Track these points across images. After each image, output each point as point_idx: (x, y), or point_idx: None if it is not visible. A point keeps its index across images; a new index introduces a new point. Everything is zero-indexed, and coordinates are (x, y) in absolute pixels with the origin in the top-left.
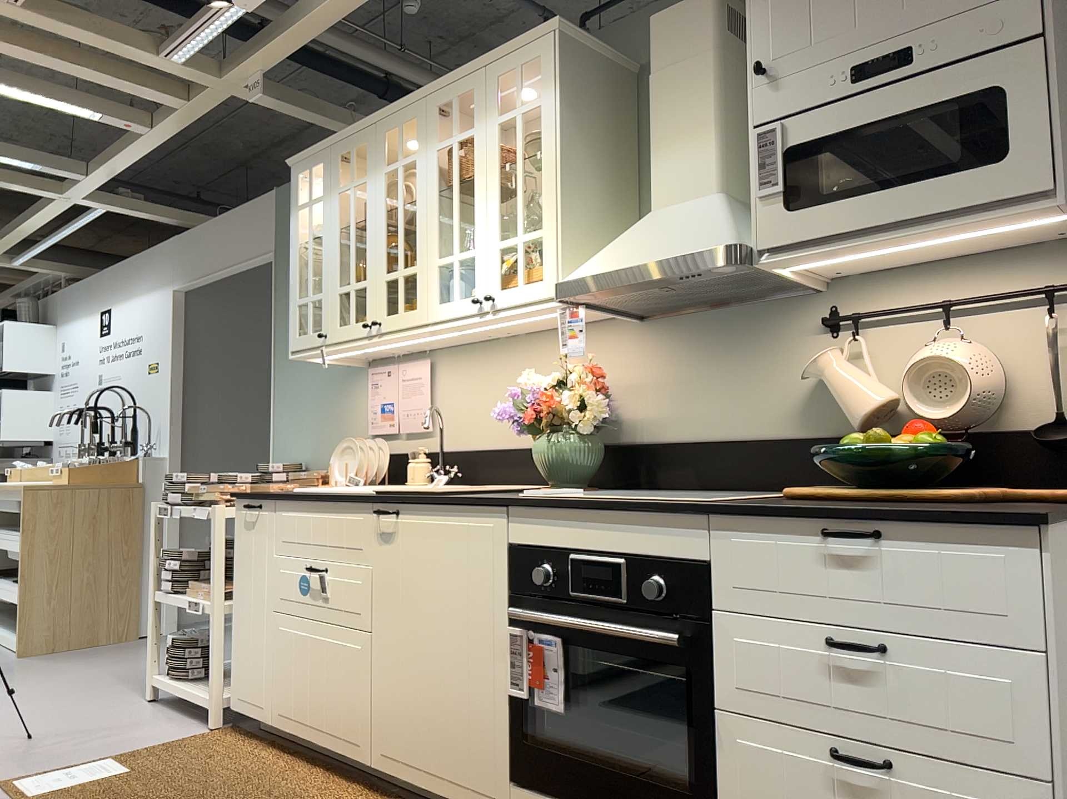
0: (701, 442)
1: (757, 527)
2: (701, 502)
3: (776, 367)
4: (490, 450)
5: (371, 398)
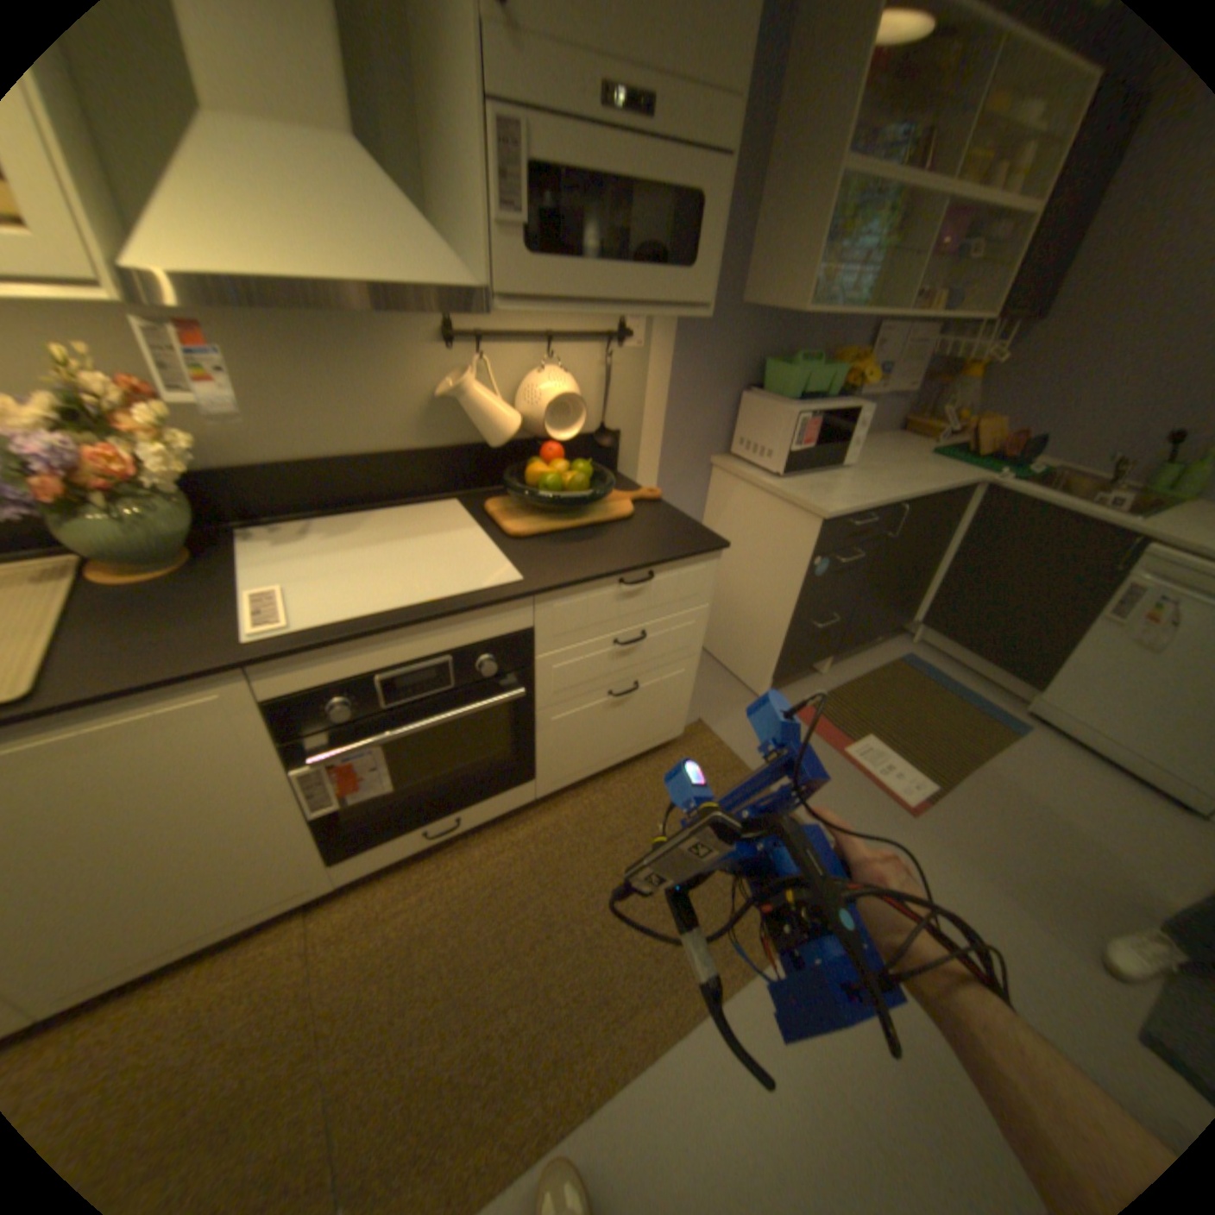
0: (309, 463)
1: (573, 593)
2: (517, 584)
3: (392, 378)
4: None
5: None
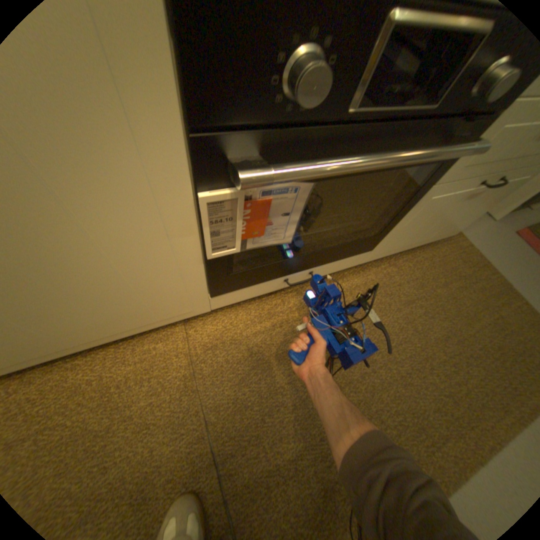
0: None
1: None
2: None
3: None
4: None
5: None
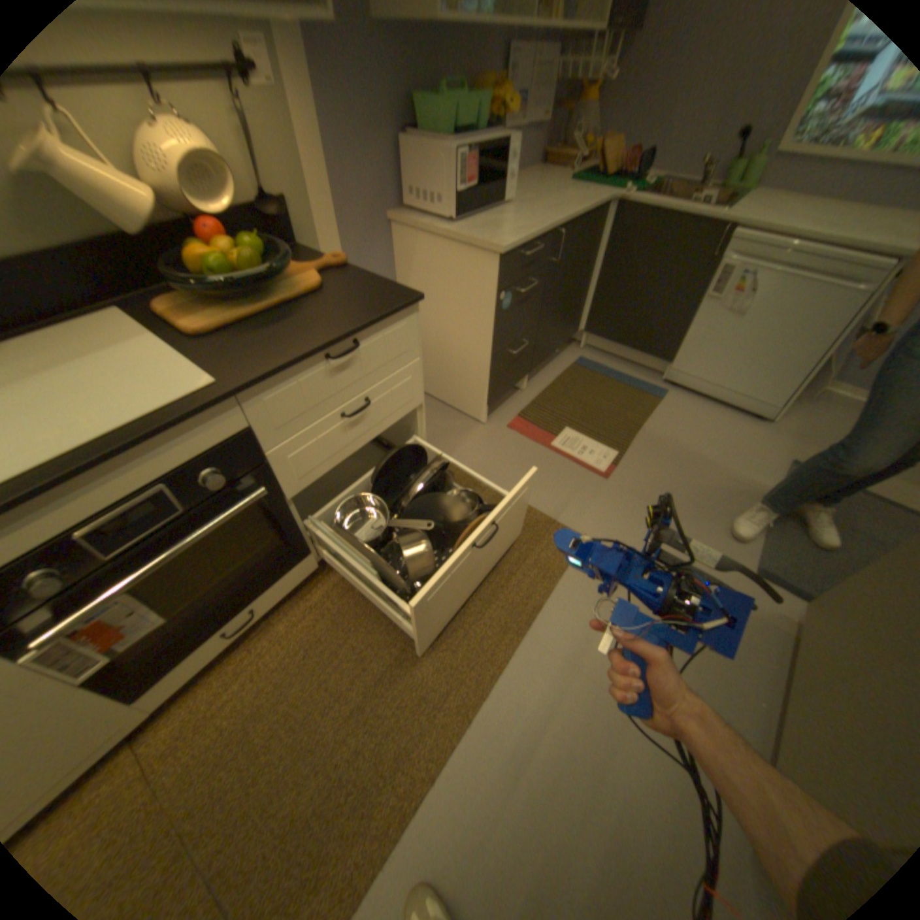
0: None
1: (278, 380)
2: (208, 388)
3: None
4: None
5: None
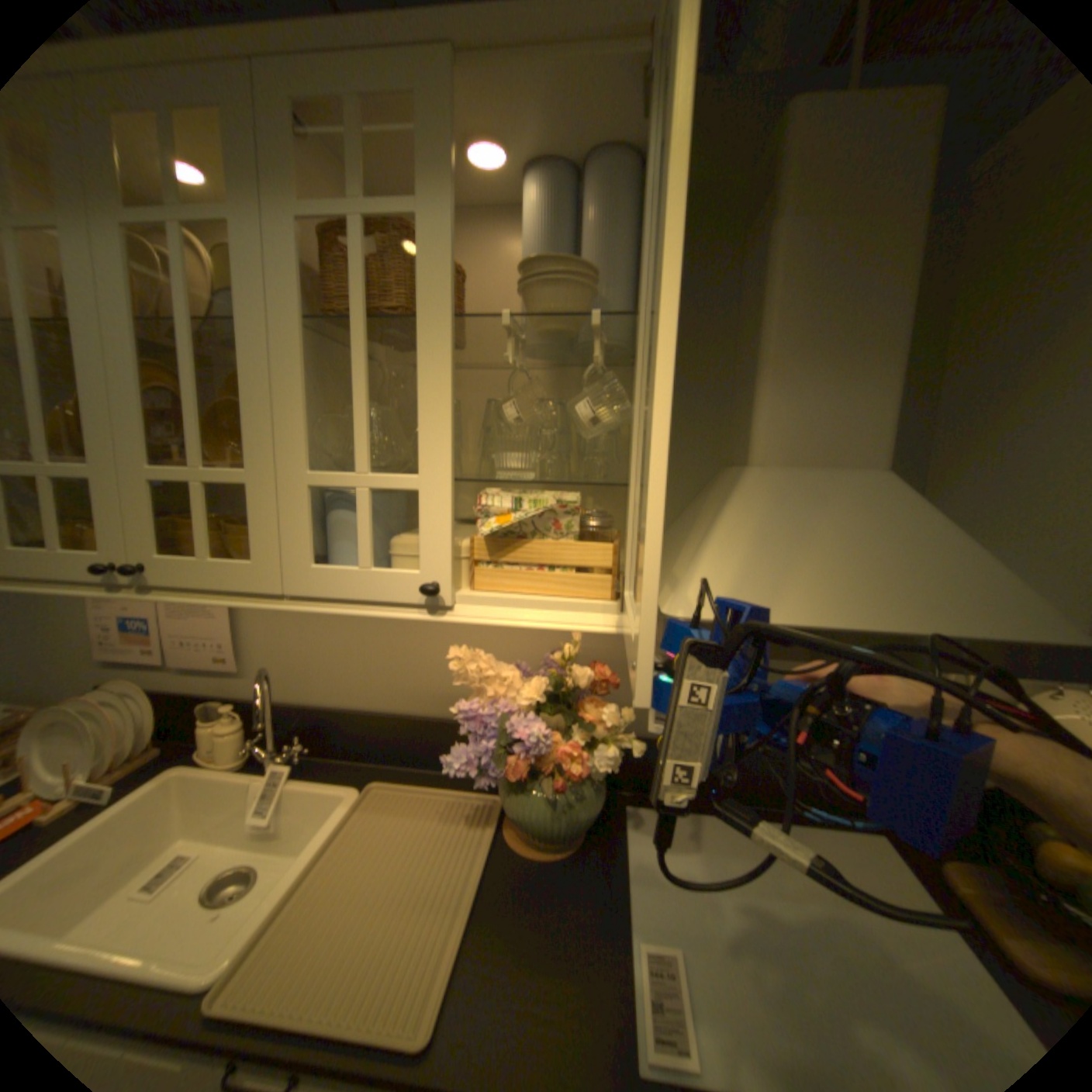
0: None
1: None
2: None
3: None
4: (358, 711)
5: (97, 605)
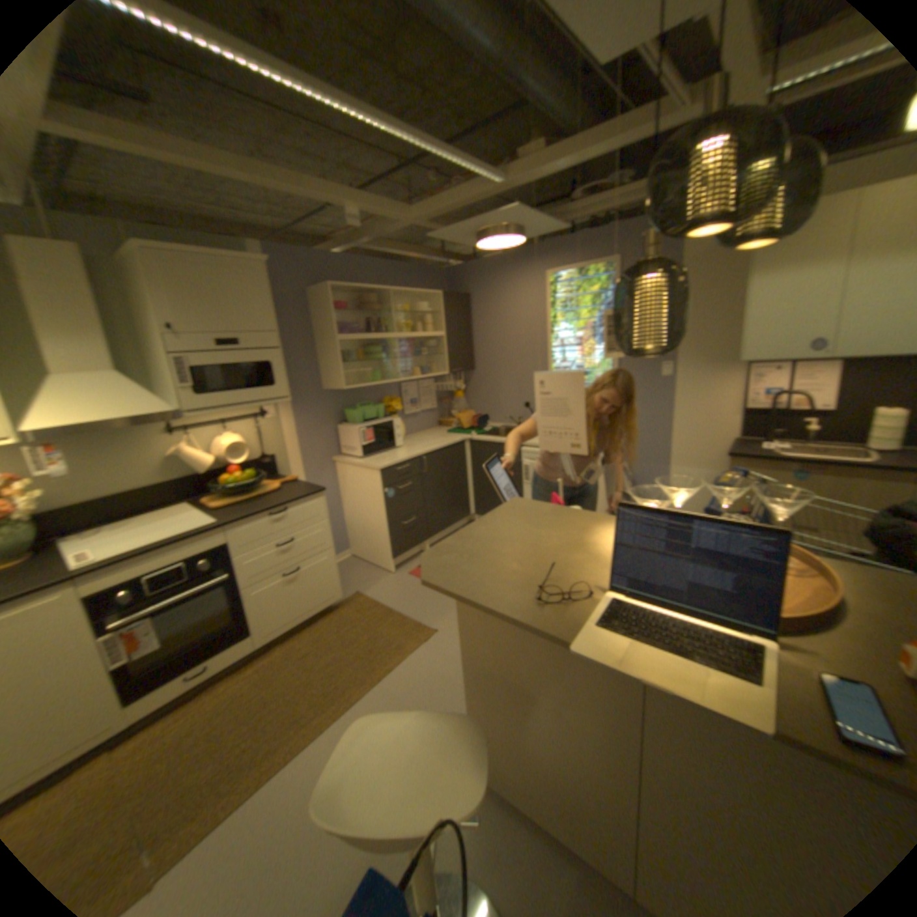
0: (93, 502)
1: (242, 525)
2: (210, 526)
3: (138, 454)
4: None
5: None
